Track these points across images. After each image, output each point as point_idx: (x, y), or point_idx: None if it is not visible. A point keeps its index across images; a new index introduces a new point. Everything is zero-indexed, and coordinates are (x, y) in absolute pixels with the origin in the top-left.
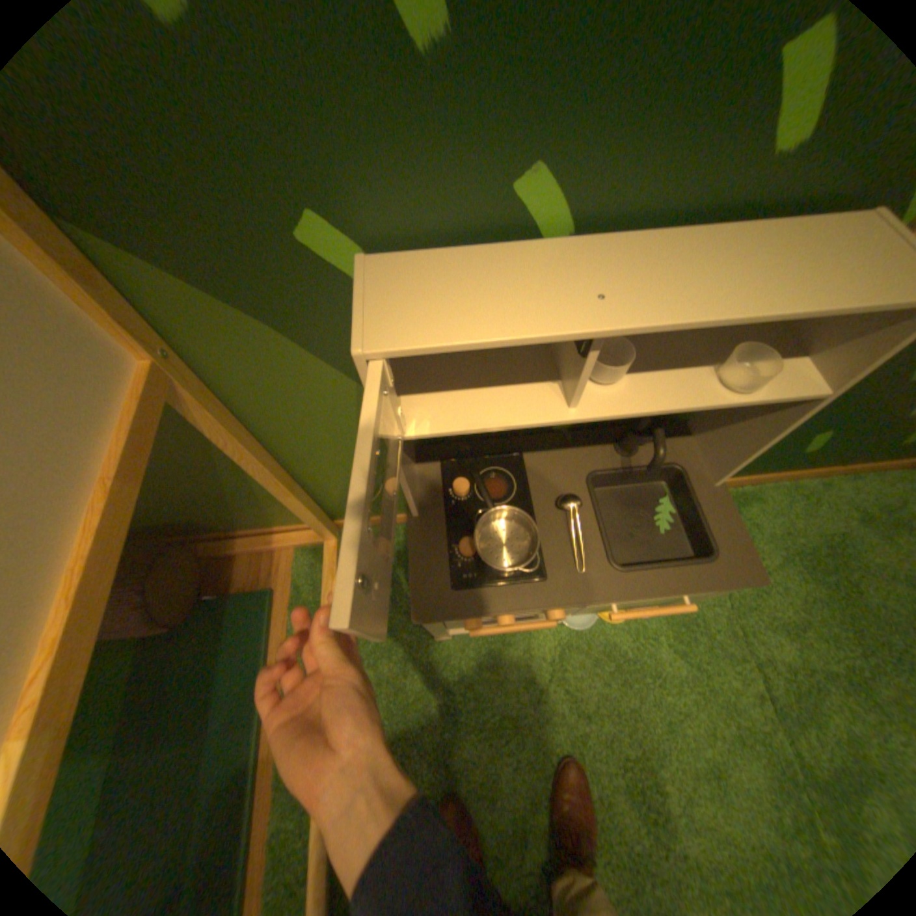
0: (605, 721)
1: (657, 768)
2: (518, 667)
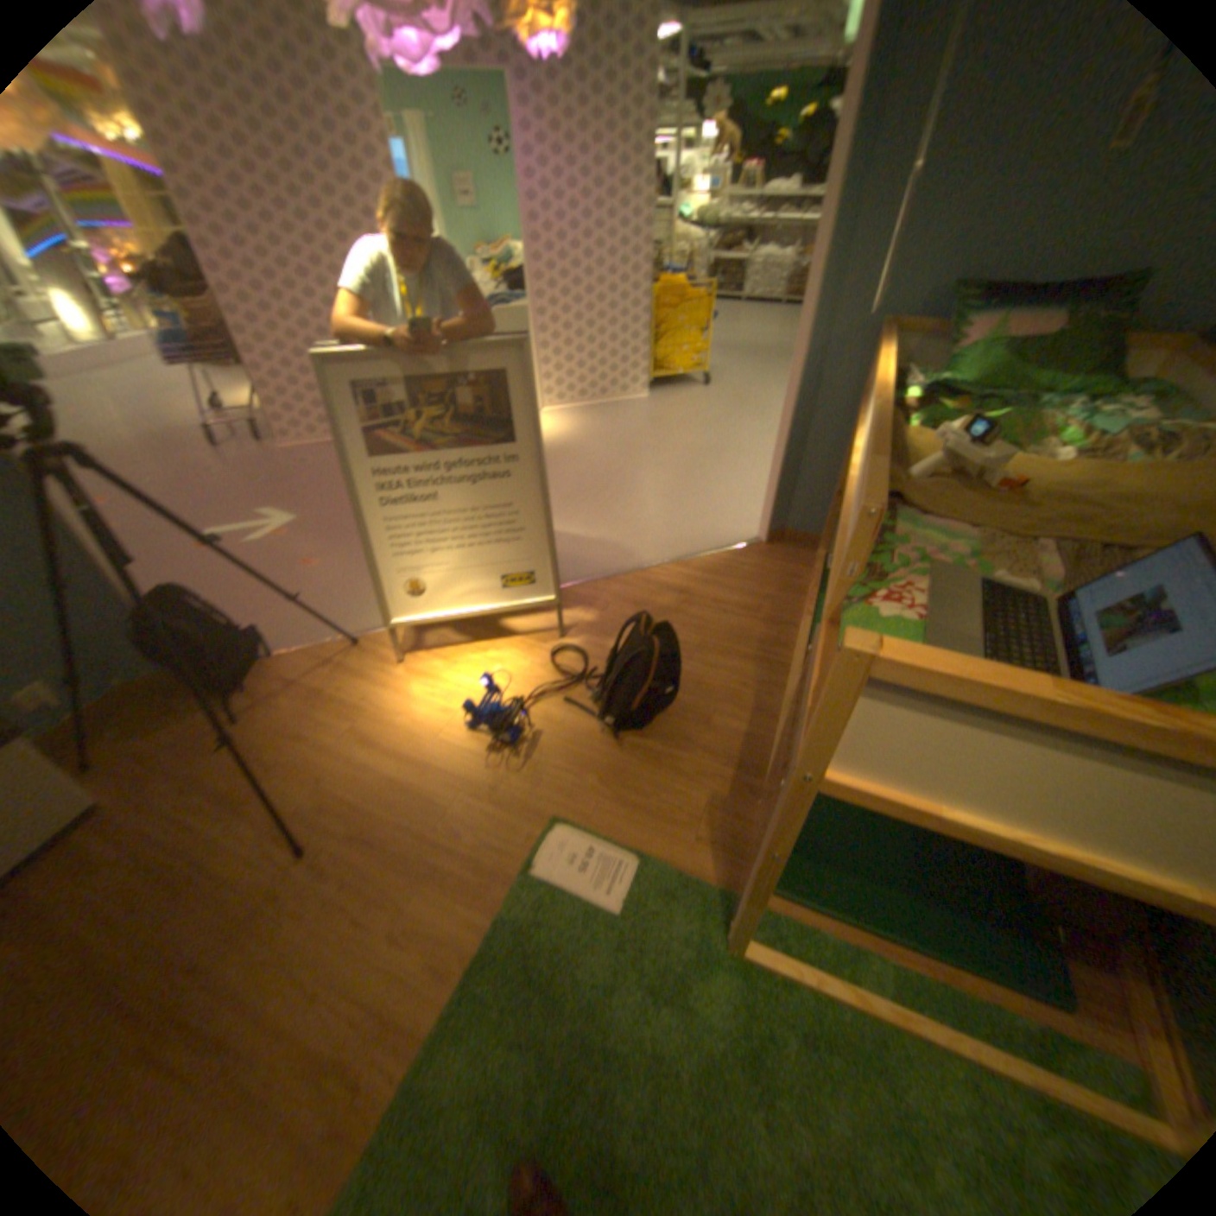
0: None
1: None
2: None
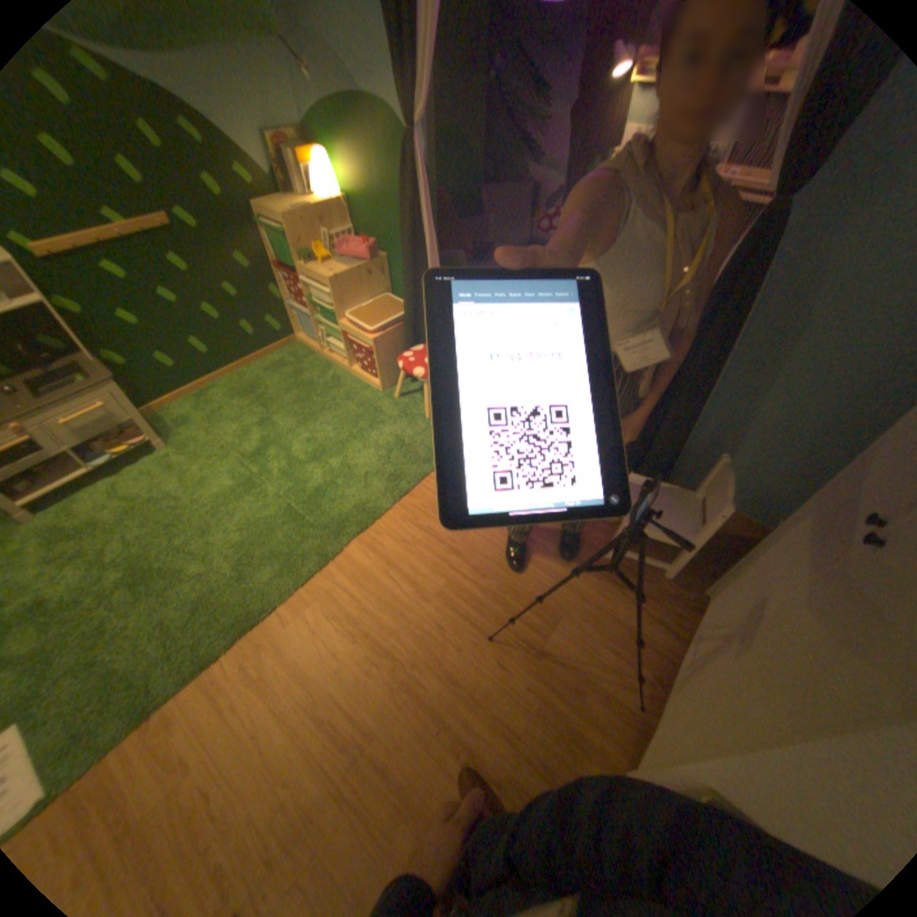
0: (142, 497)
1: (172, 495)
2: (85, 507)
